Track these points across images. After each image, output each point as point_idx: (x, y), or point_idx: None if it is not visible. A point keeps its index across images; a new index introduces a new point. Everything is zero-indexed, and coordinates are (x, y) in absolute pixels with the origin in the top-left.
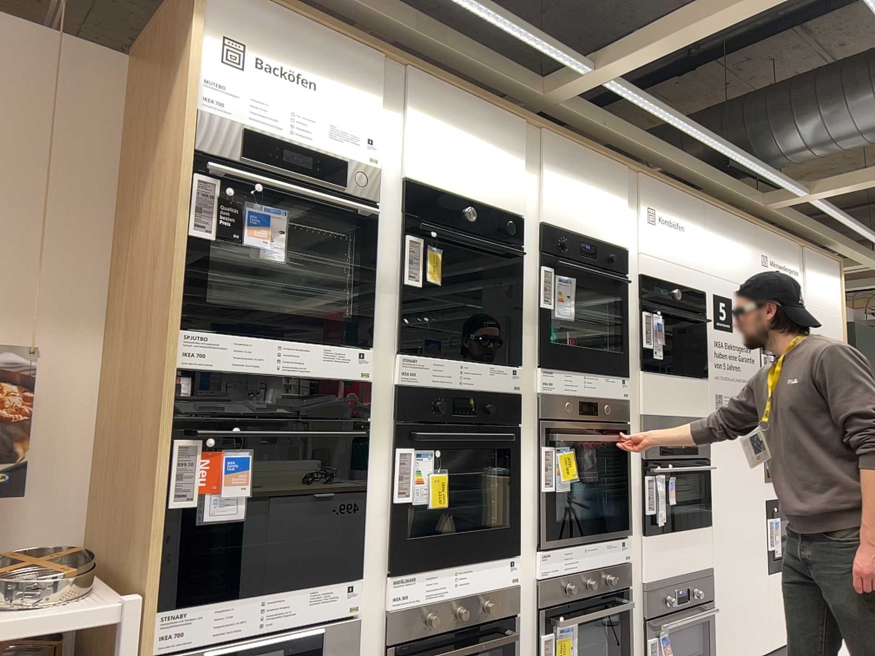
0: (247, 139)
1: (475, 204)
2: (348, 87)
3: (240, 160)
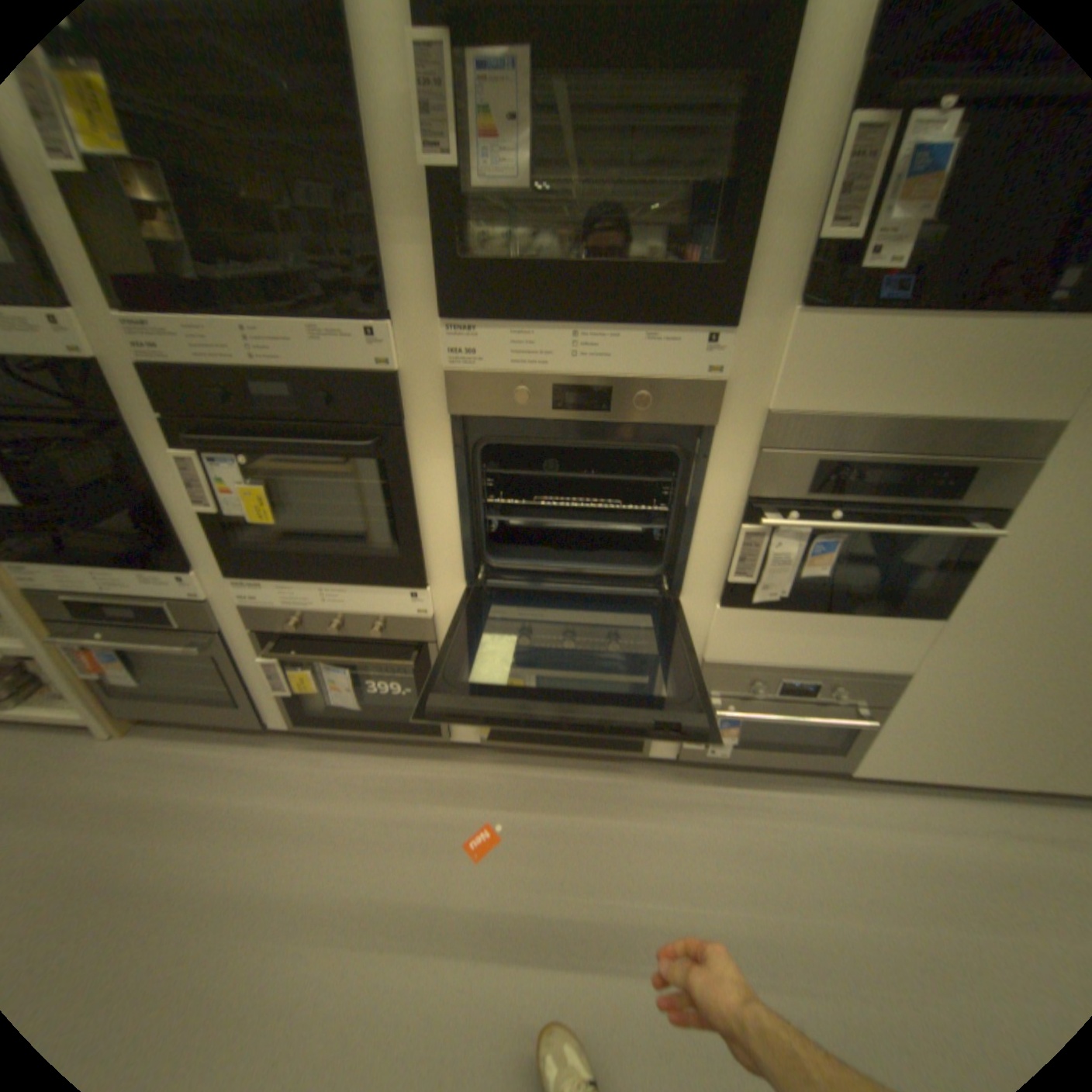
0: None
1: None
2: None
3: None
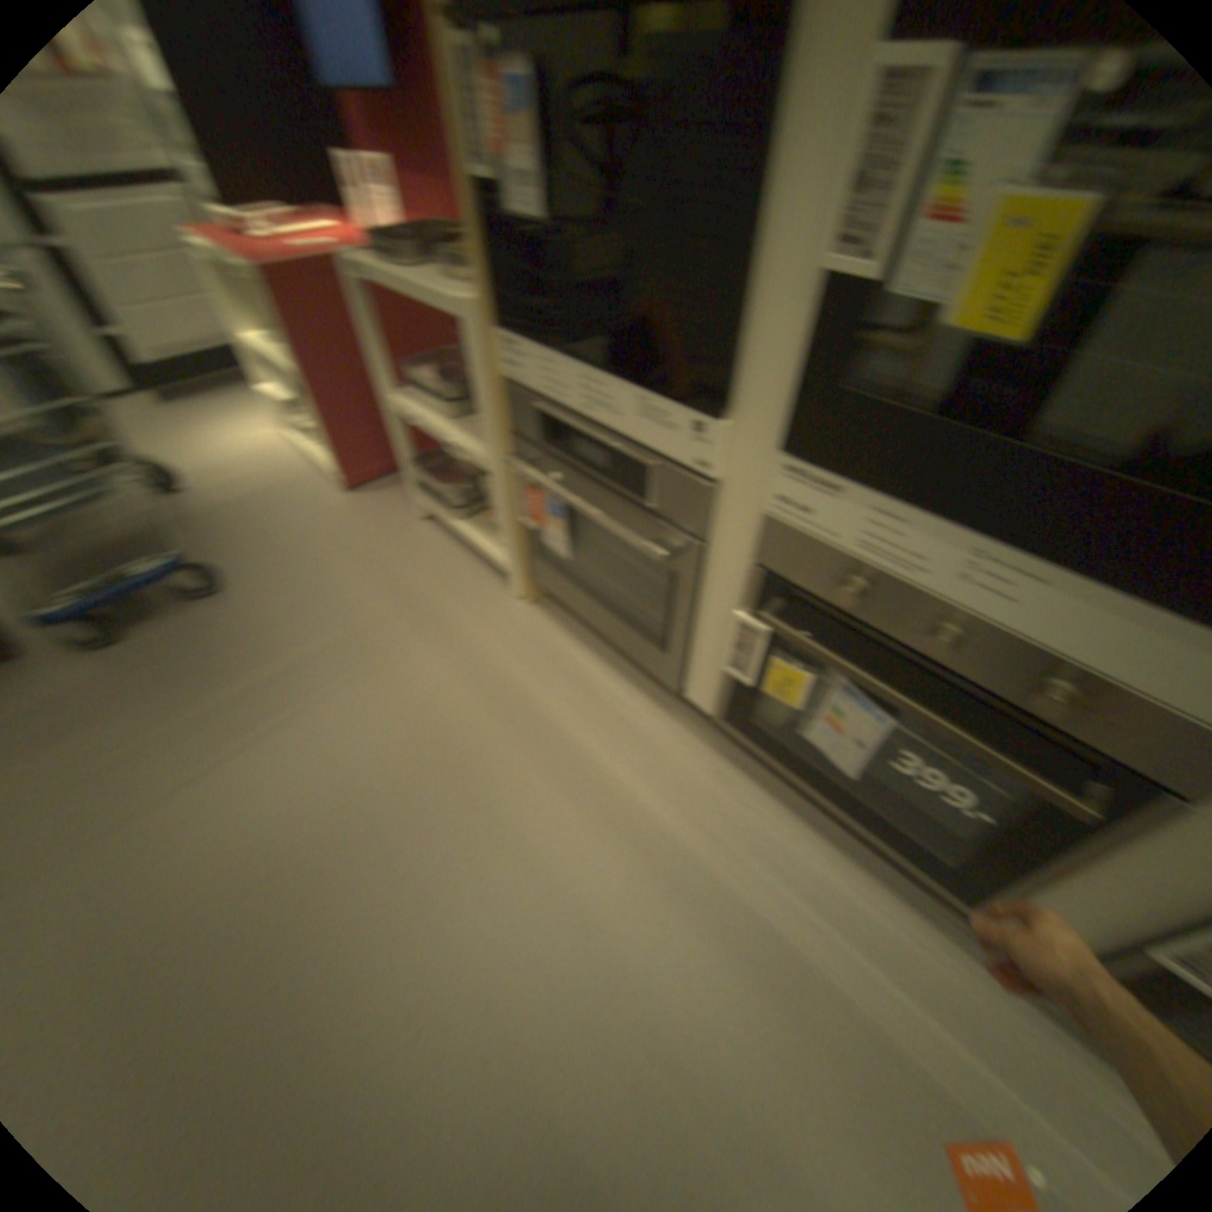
0: None
1: None
2: None
3: None
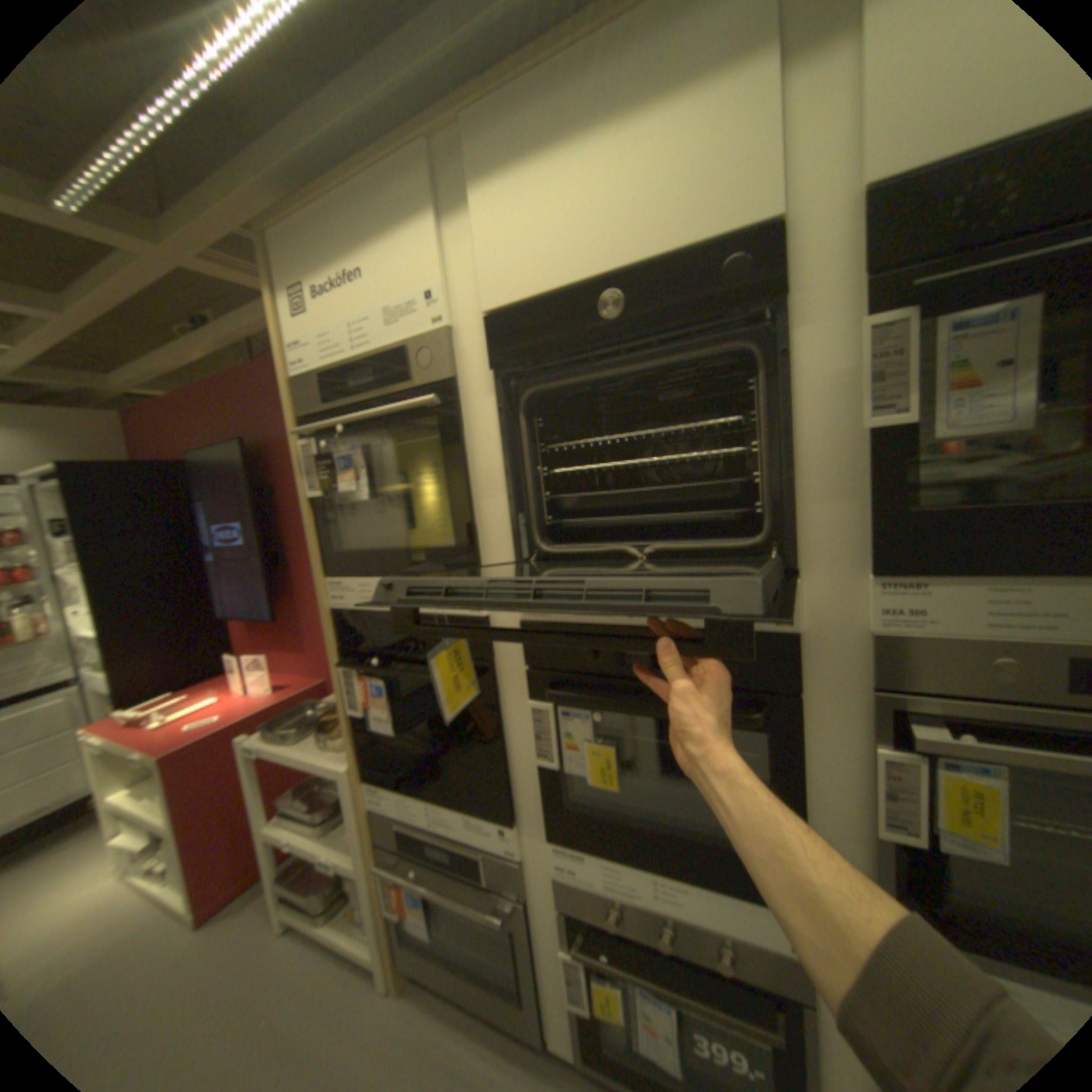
0: (311, 380)
1: (631, 263)
2: (382, 227)
3: (316, 406)
